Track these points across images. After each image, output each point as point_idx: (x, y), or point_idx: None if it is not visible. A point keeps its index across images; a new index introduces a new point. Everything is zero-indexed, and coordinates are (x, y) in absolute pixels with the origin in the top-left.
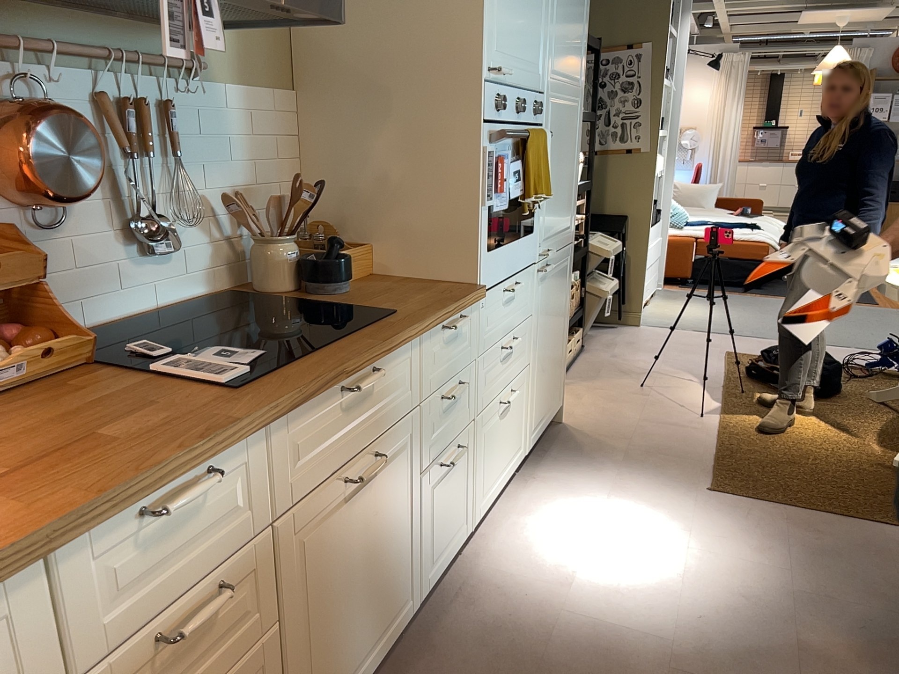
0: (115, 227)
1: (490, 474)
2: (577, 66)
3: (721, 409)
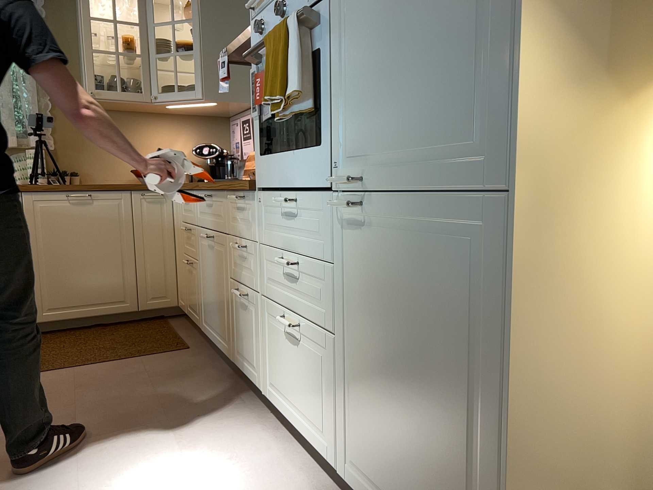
0: None
1: (279, 380)
2: None
3: None
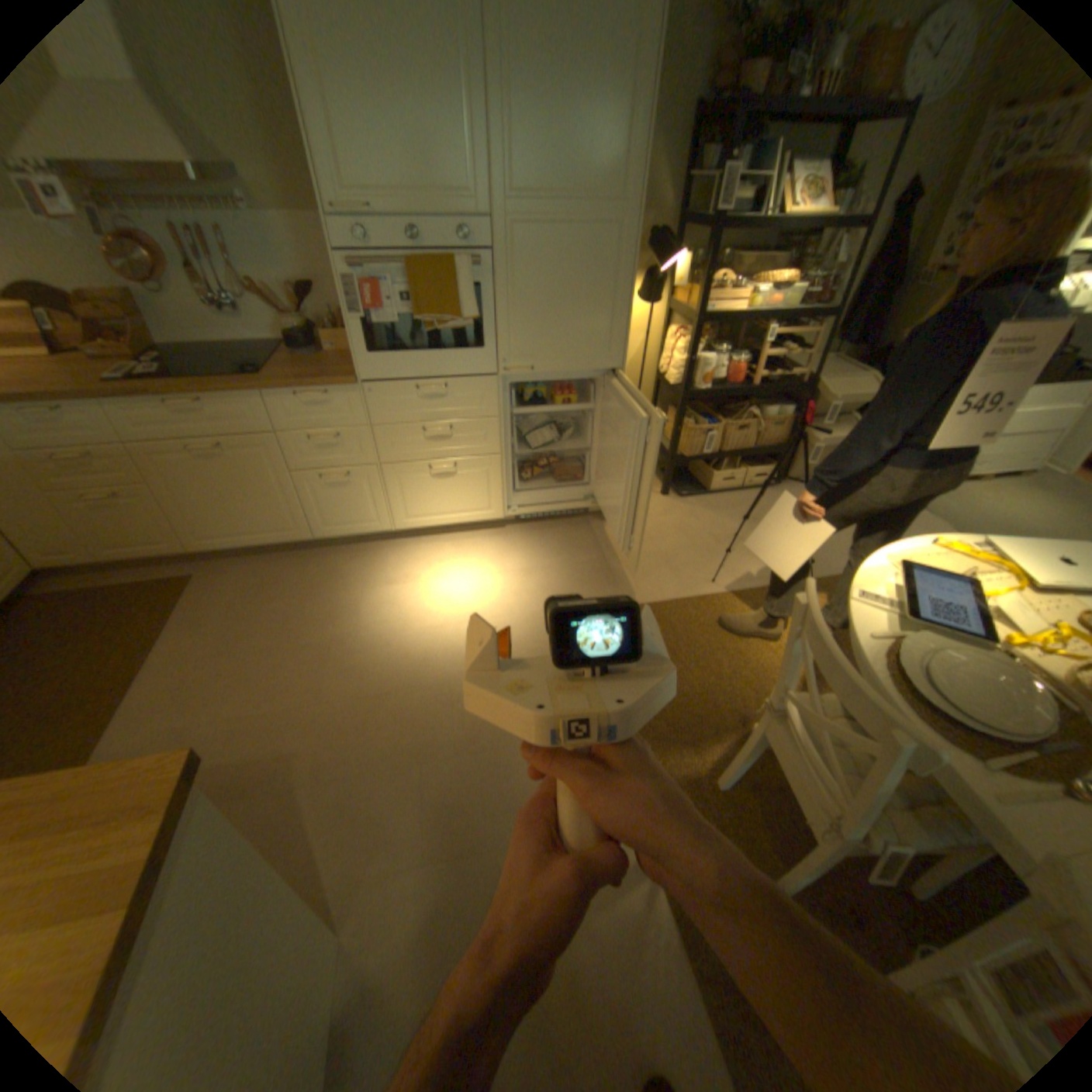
0: (195, 296)
1: (419, 508)
2: (606, 175)
3: (745, 591)
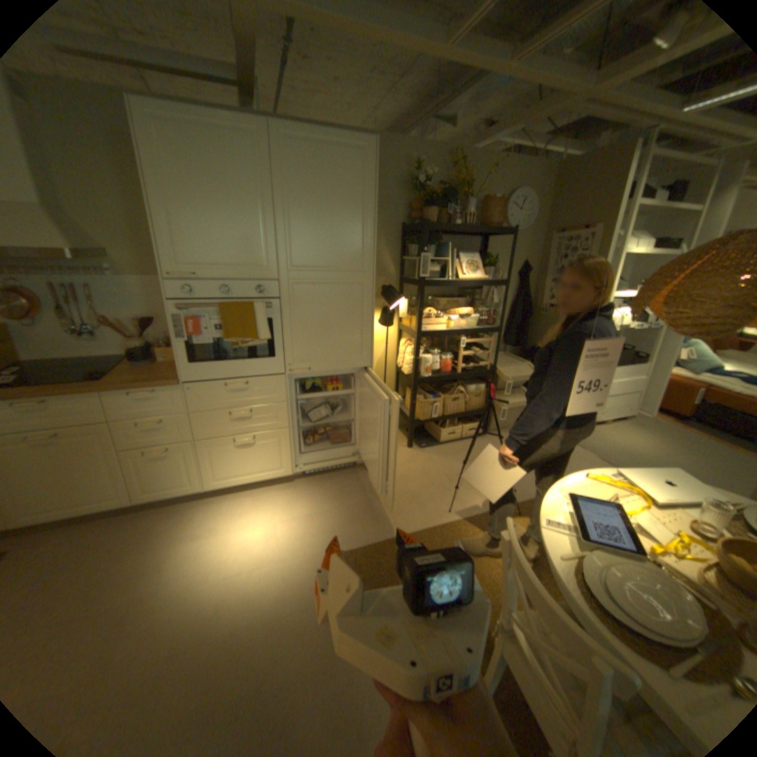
0: (63, 327)
1: (225, 472)
2: (351, 259)
3: (473, 517)
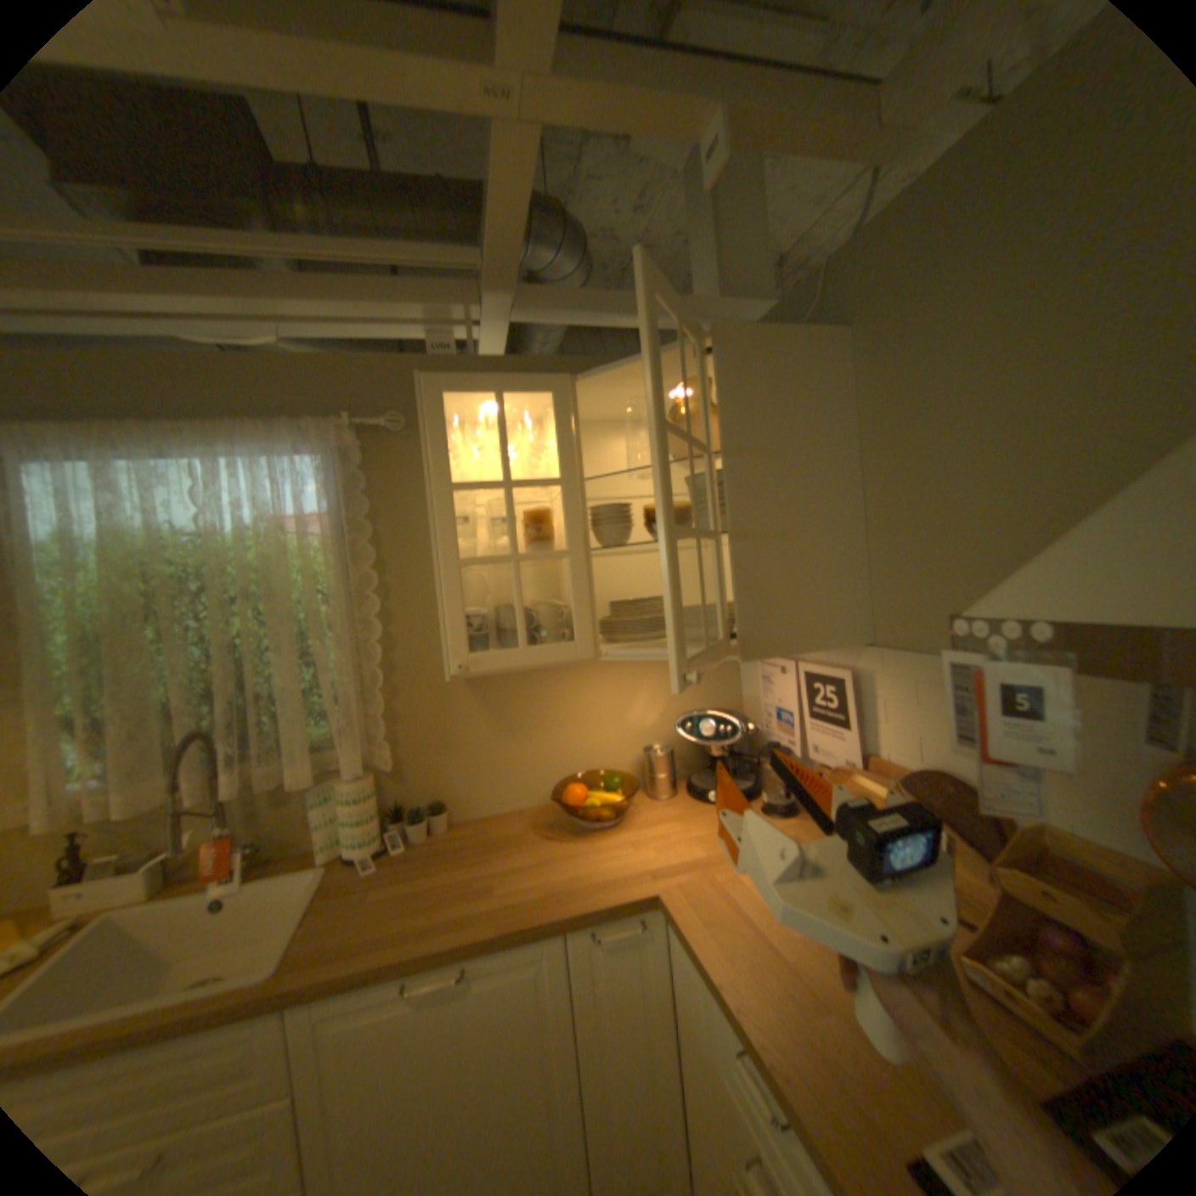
0: None
1: None
2: None
3: None
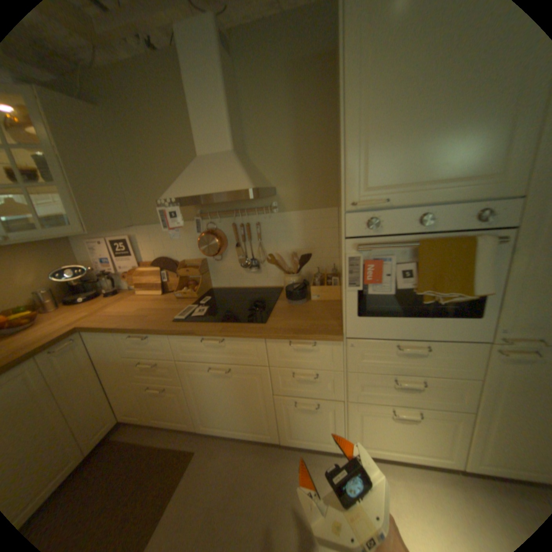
0: (239, 261)
1: (377, 442)
2: None
3: None
